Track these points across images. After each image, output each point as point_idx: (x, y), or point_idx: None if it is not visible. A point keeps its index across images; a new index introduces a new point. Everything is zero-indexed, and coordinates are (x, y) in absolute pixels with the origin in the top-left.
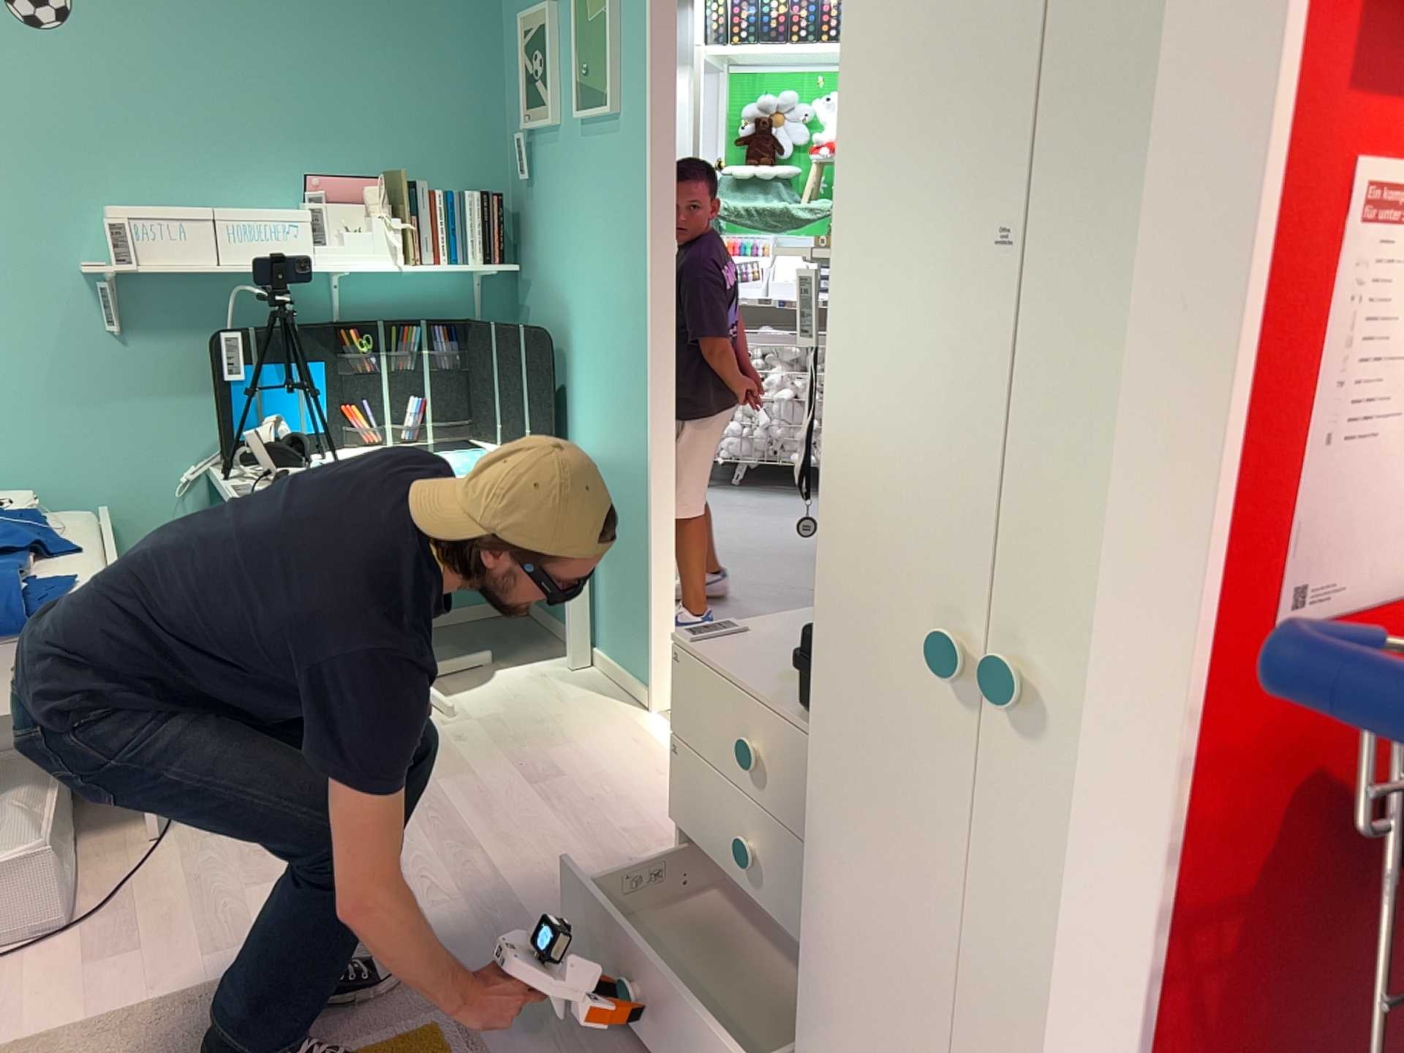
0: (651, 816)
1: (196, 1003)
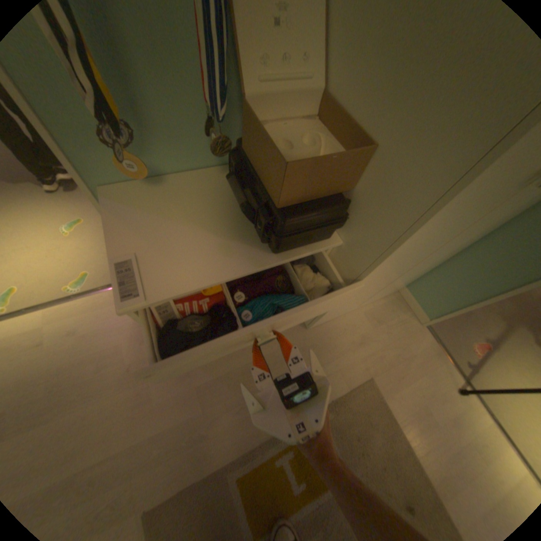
0: (87, 355)
1: None
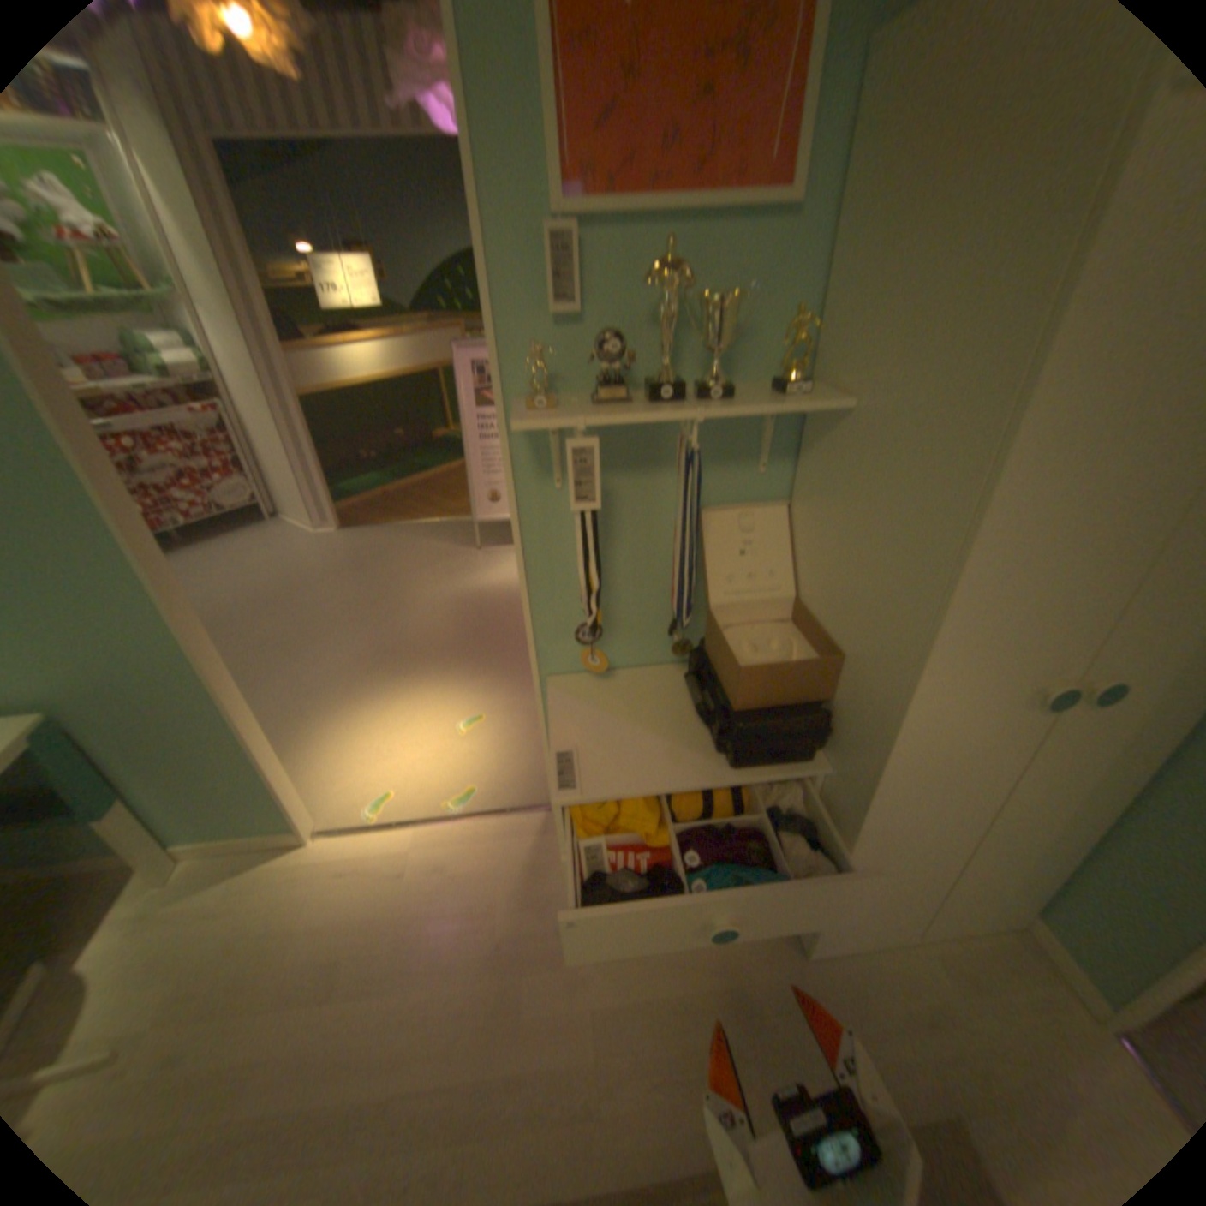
0: (451, 907)
1: None
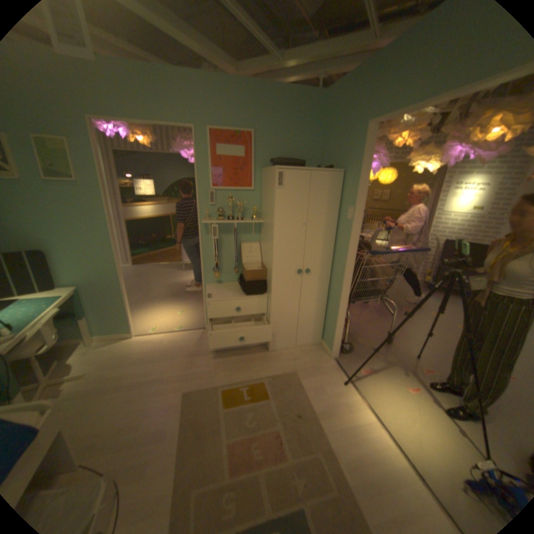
0: (176, 348)
1: (185, 440)
